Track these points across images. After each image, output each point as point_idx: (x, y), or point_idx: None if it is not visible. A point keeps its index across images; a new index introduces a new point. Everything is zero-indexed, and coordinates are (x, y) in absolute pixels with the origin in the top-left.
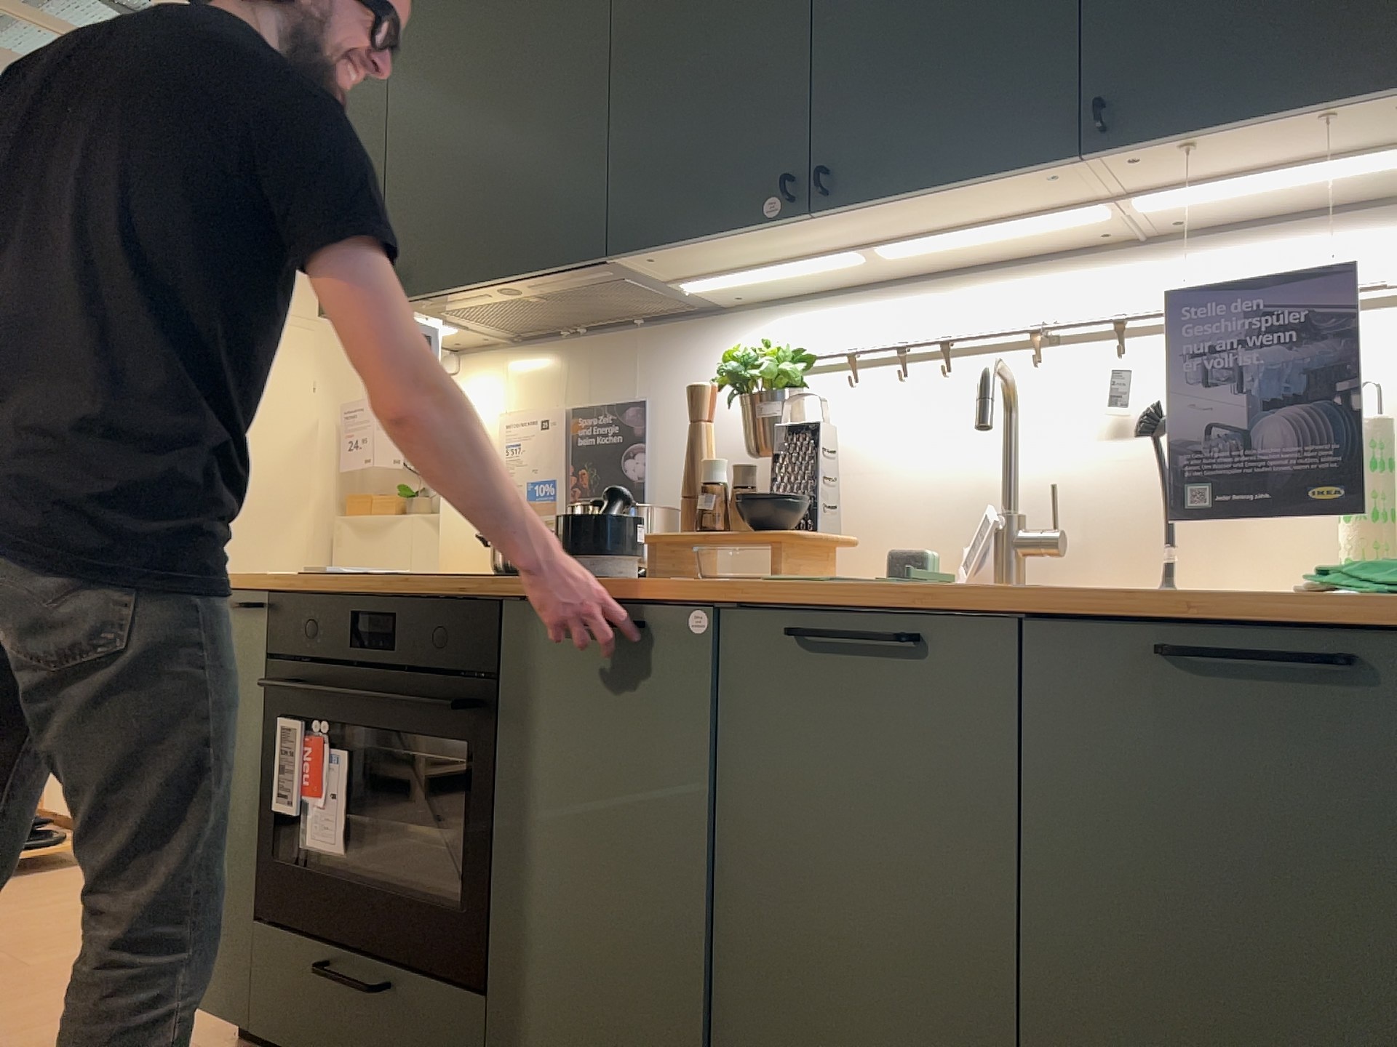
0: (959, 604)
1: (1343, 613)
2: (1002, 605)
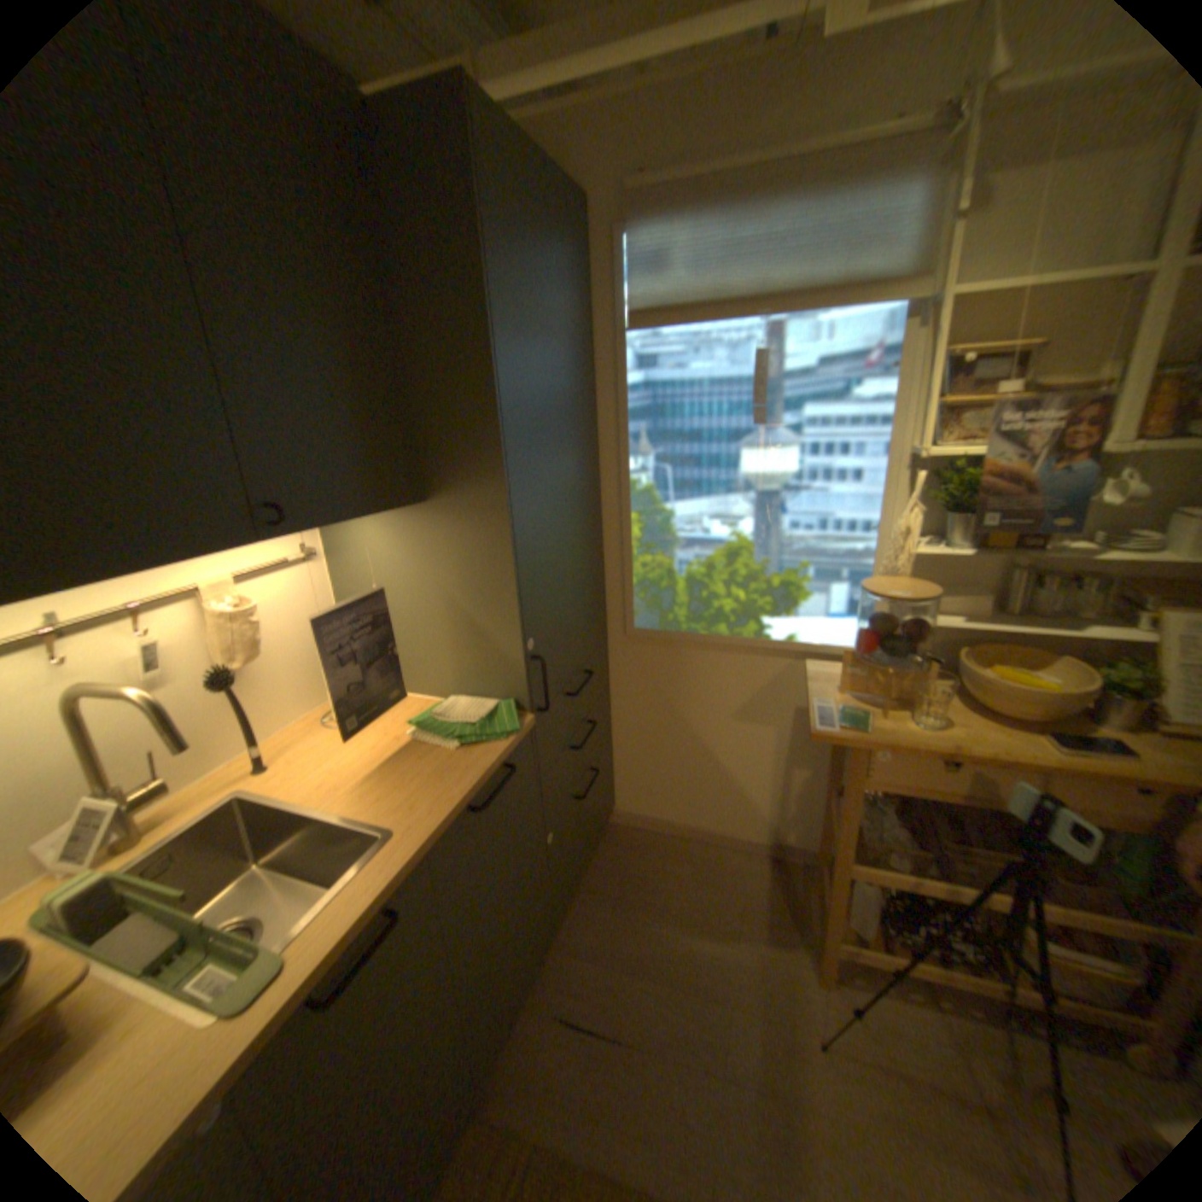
0: (404, 874)
1: (497, 753)
2: (423, 853)
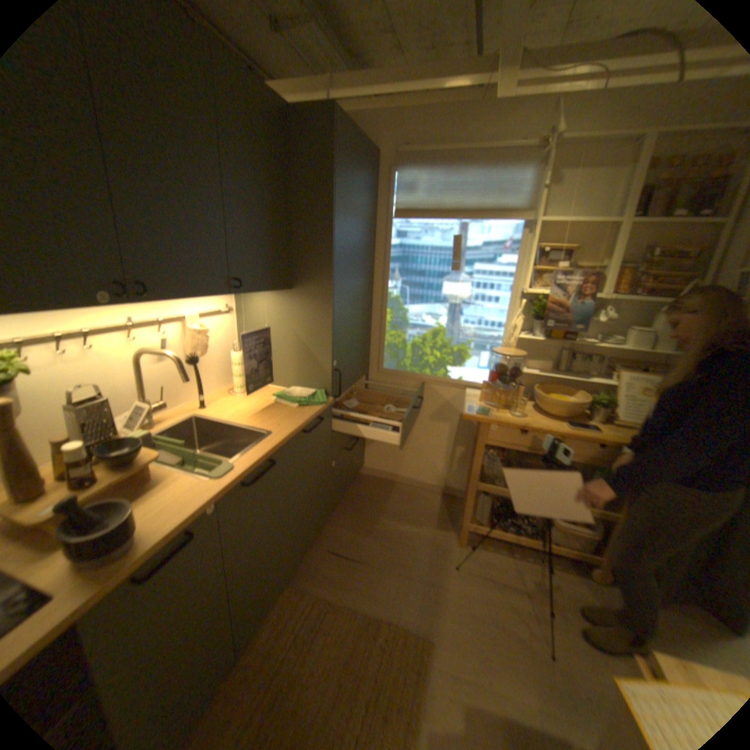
0: (278, 447)
1: (316, 411)
2: (285, 442)
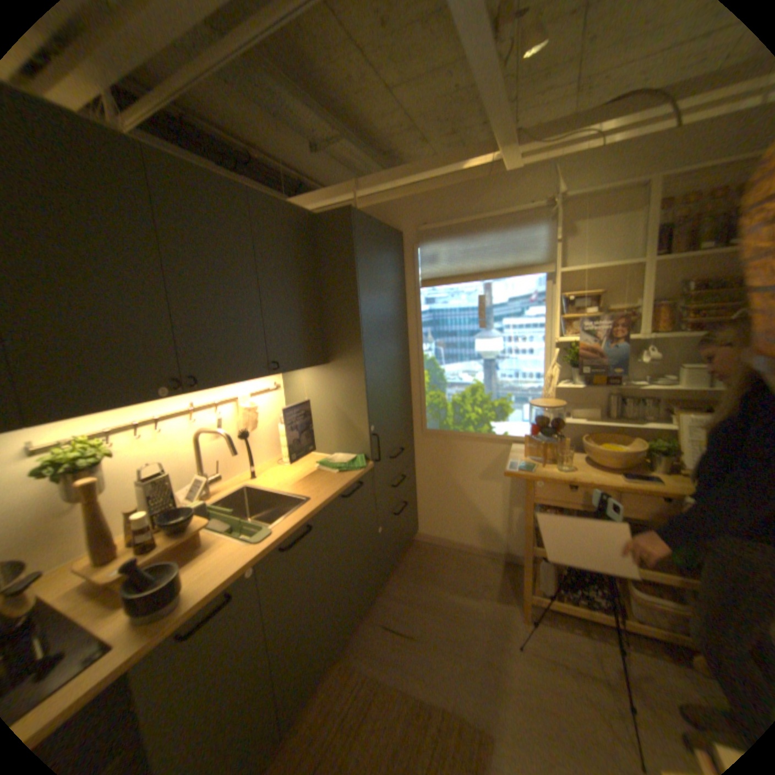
0: (315, 512)
1: (355, 476)
2: (322, 506)
